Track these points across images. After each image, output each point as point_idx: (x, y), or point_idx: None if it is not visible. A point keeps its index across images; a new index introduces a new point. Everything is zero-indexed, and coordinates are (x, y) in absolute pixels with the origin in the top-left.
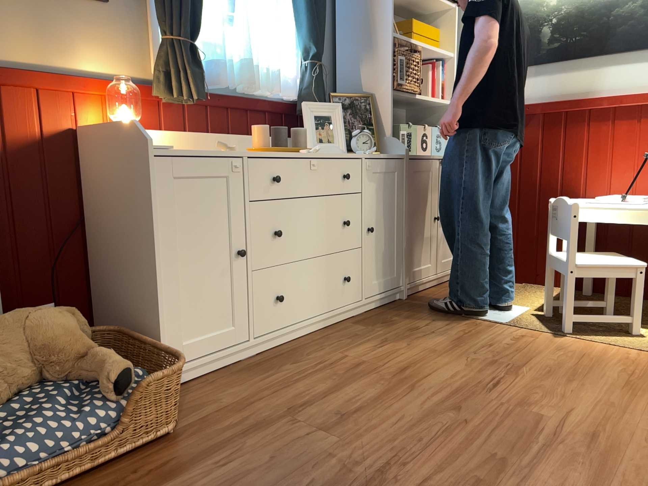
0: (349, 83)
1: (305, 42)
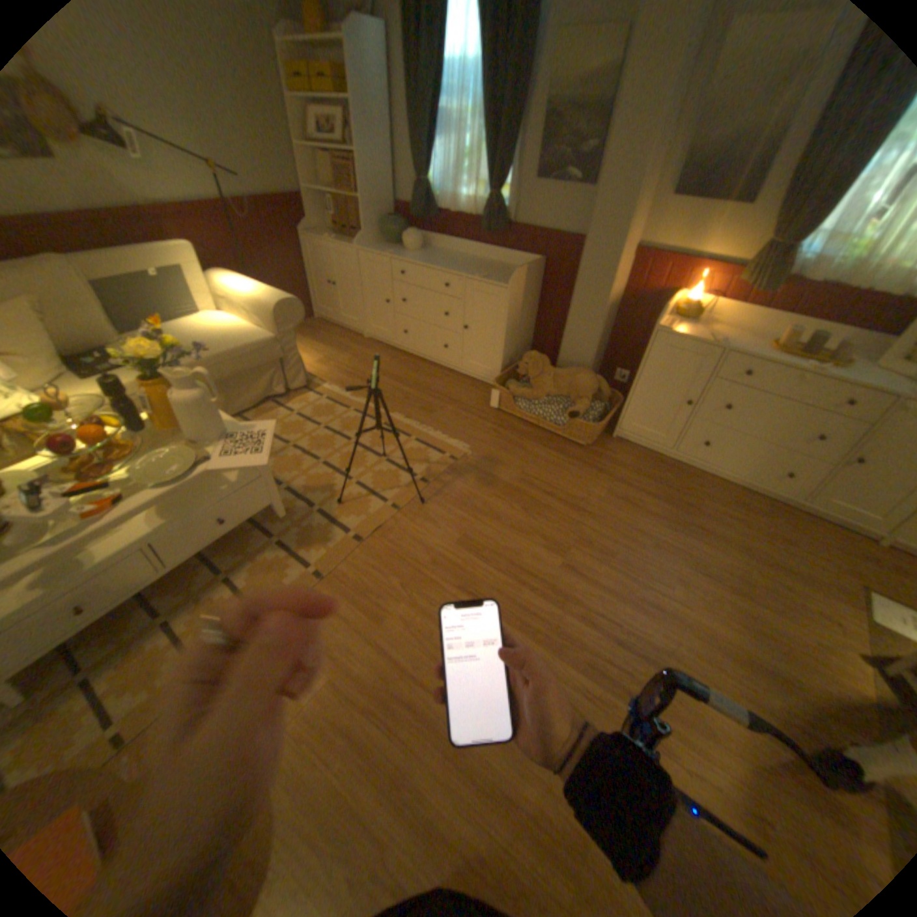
0: None
1: None
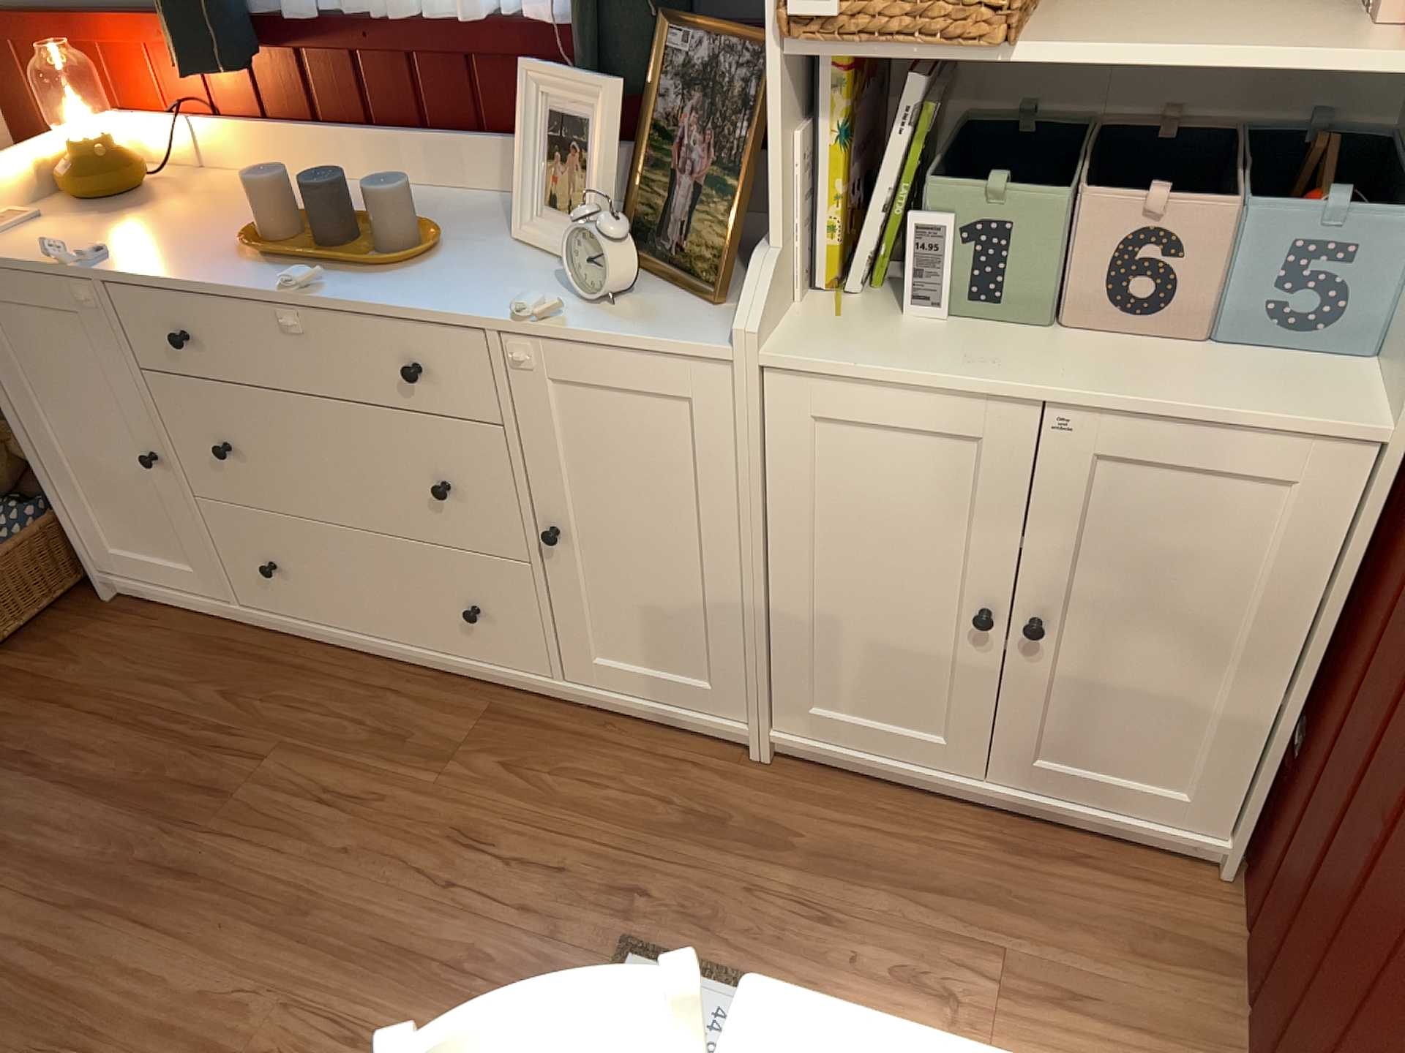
0: None
1: None
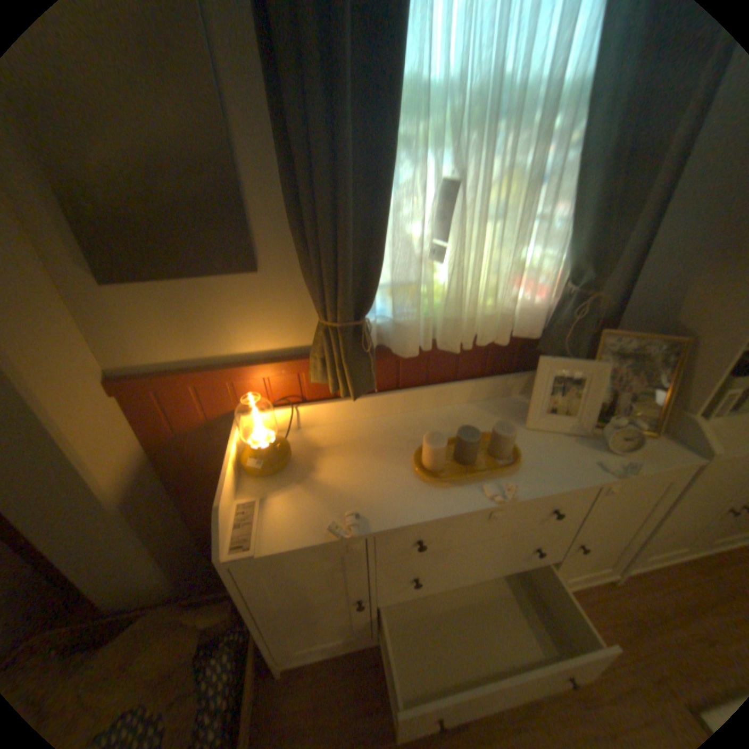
0: (660, 294)
1: (583, 255)
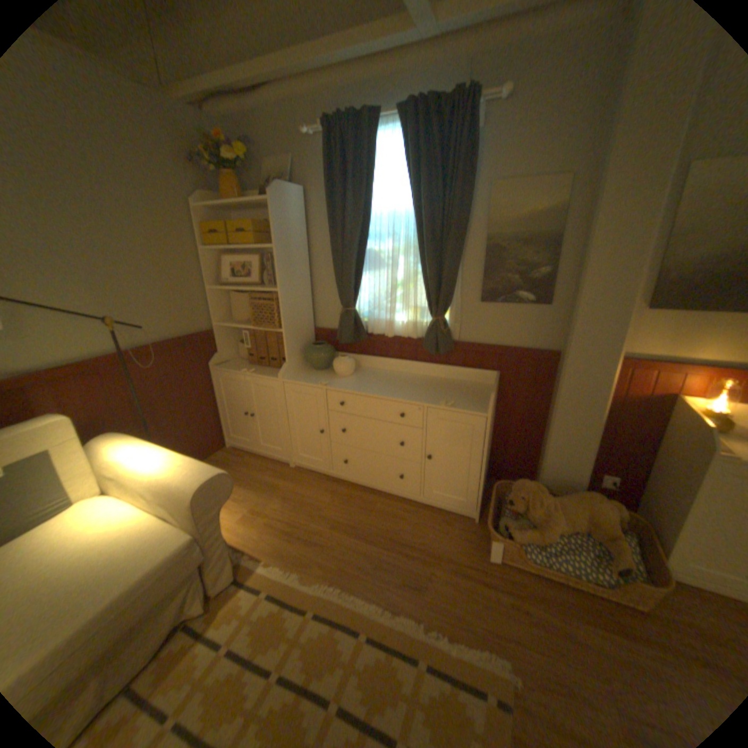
0: None
1: None
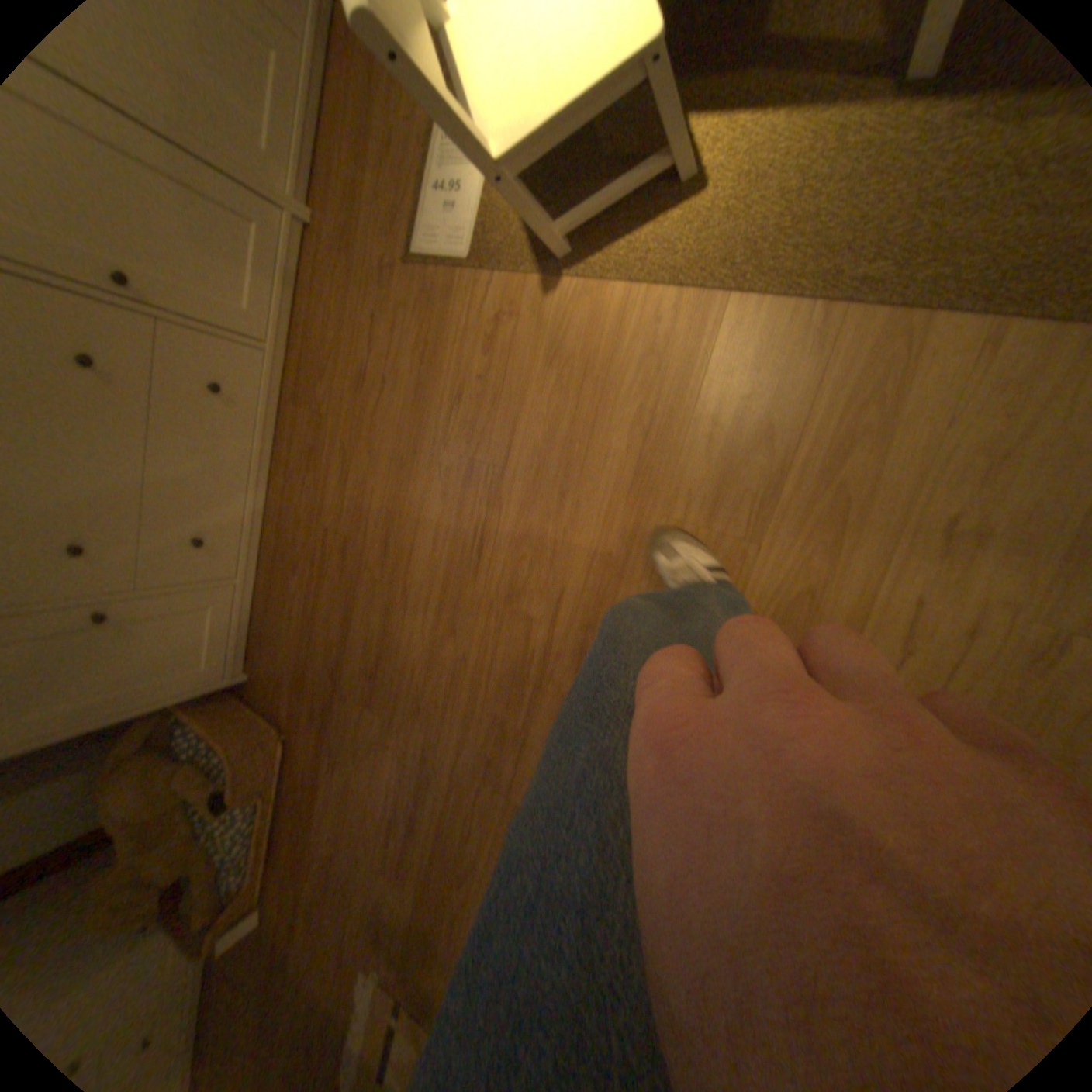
0: None
1: None
